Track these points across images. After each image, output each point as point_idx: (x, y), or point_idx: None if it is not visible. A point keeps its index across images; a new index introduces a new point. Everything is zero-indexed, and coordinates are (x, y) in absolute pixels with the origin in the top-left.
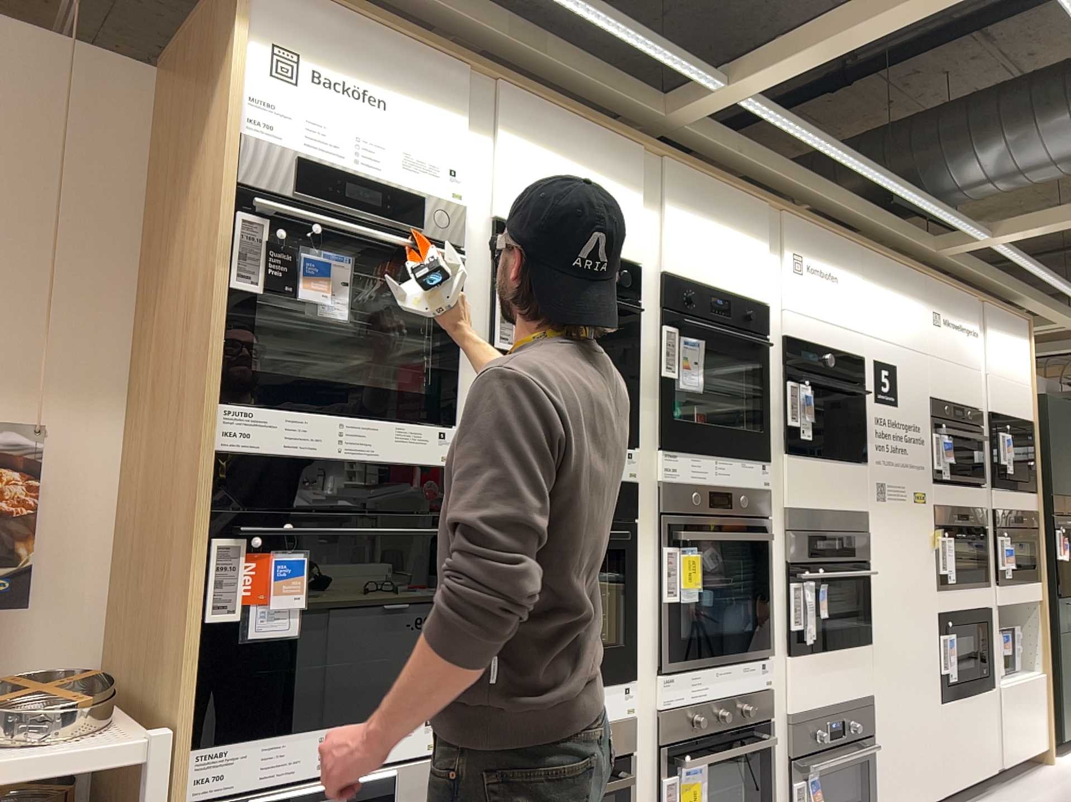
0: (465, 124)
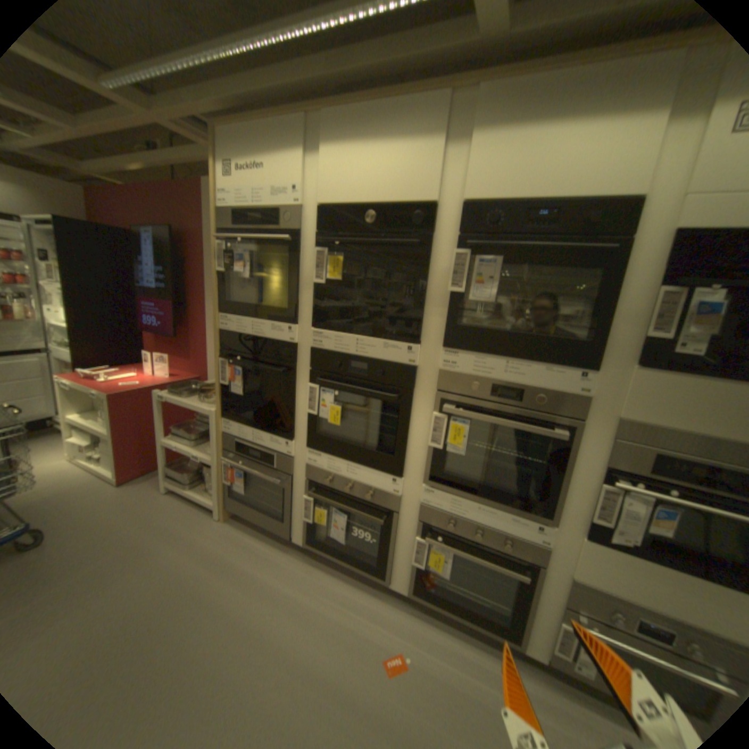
0: (297, 147)
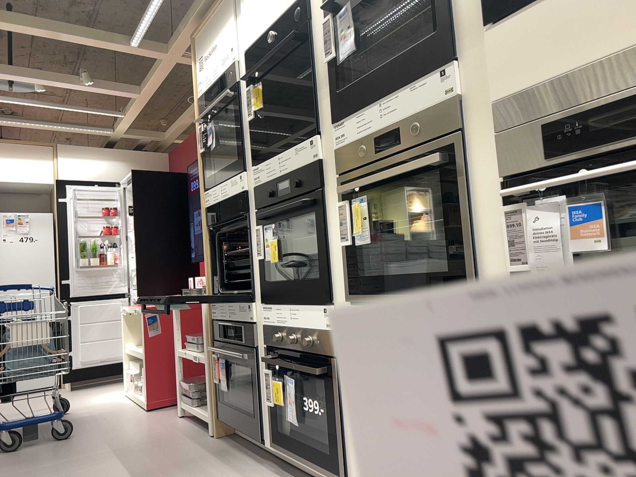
0: (230, 17)
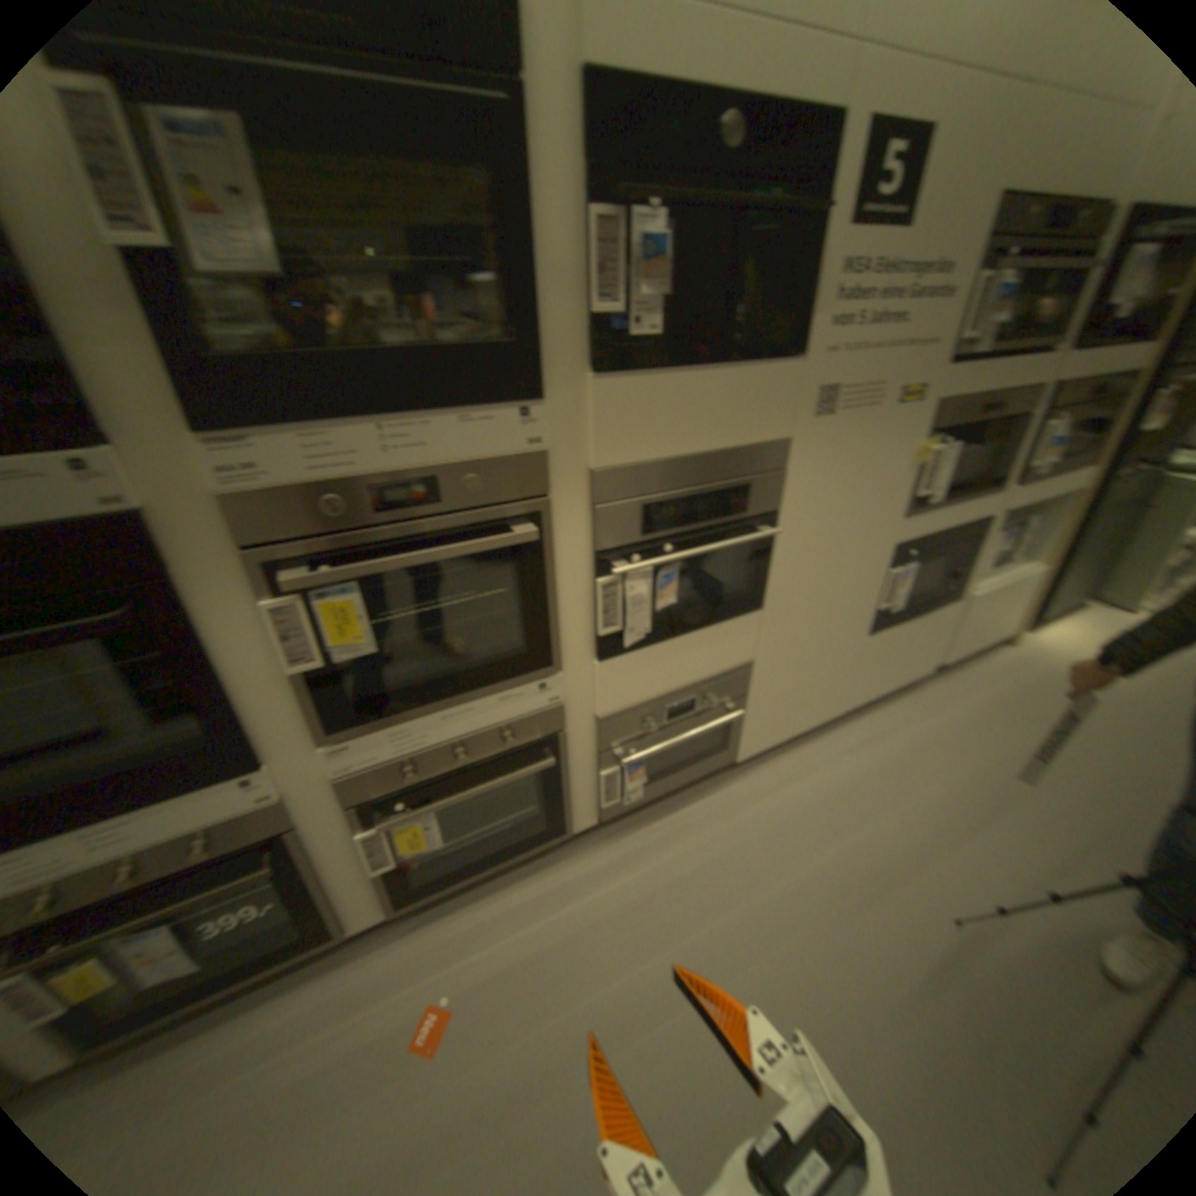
0: None
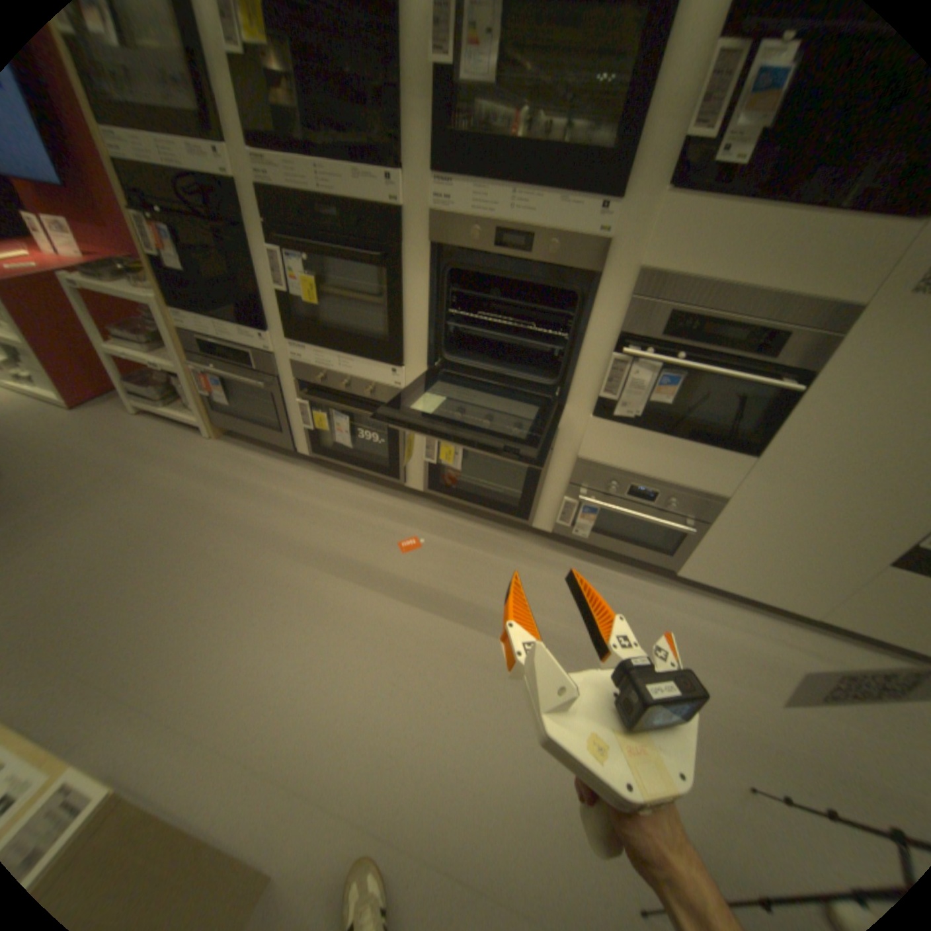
0: None
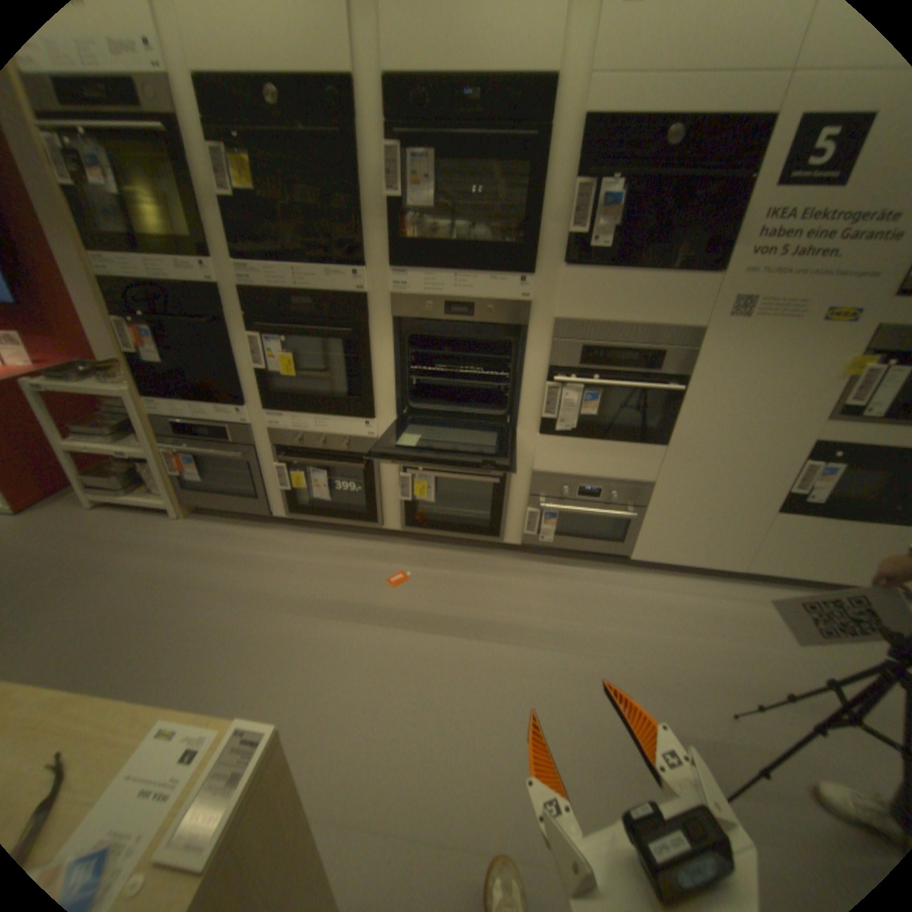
0: None
